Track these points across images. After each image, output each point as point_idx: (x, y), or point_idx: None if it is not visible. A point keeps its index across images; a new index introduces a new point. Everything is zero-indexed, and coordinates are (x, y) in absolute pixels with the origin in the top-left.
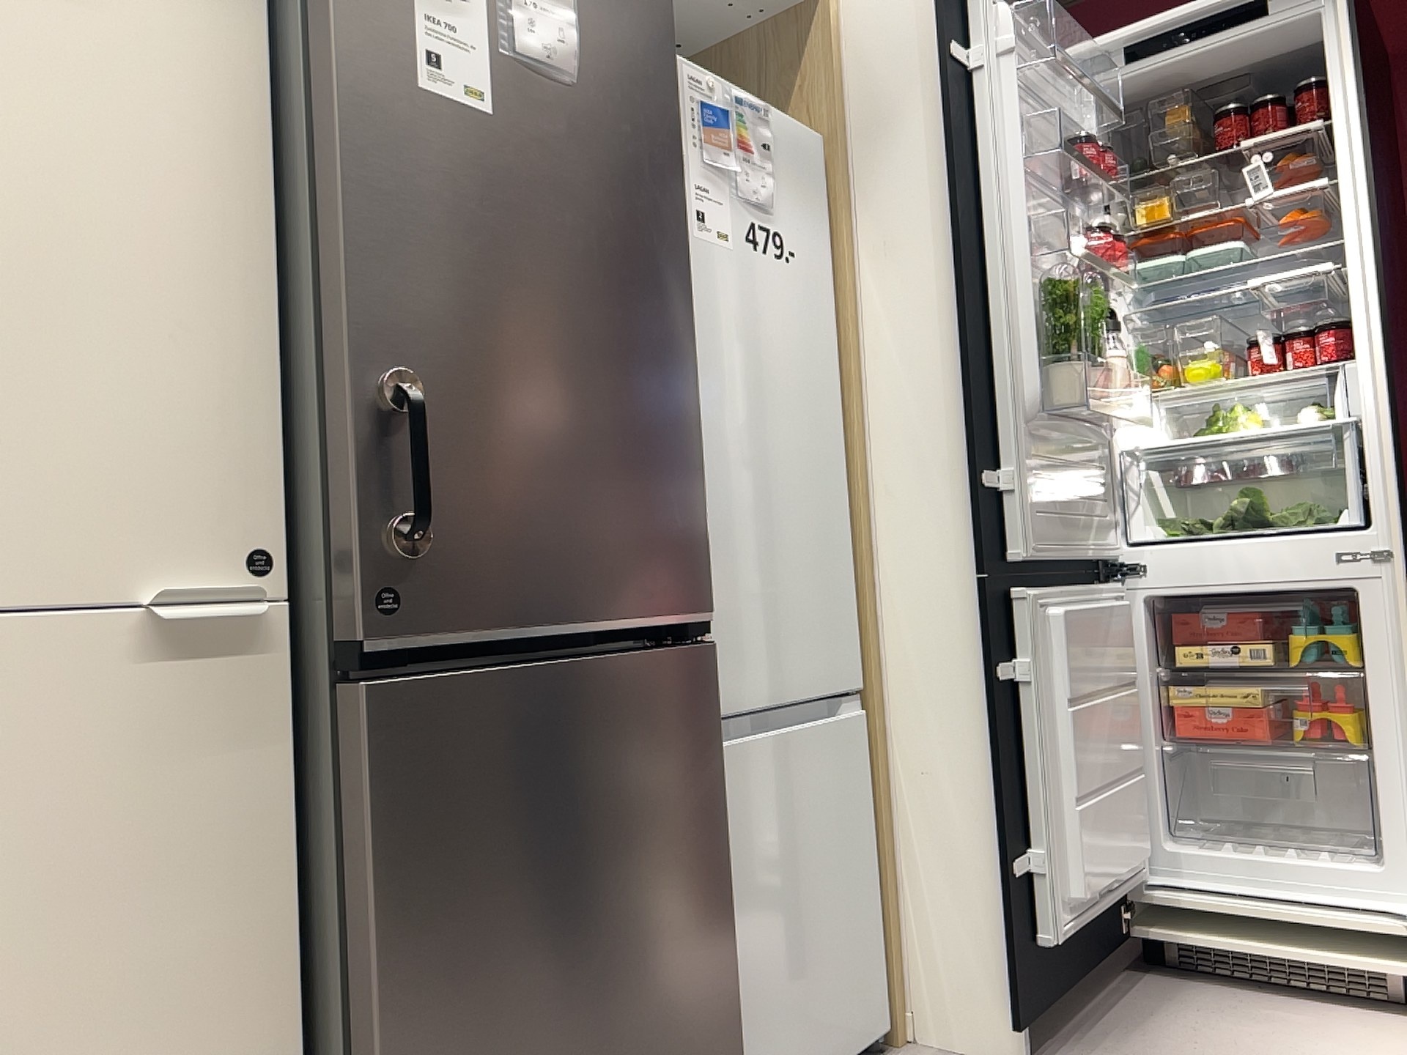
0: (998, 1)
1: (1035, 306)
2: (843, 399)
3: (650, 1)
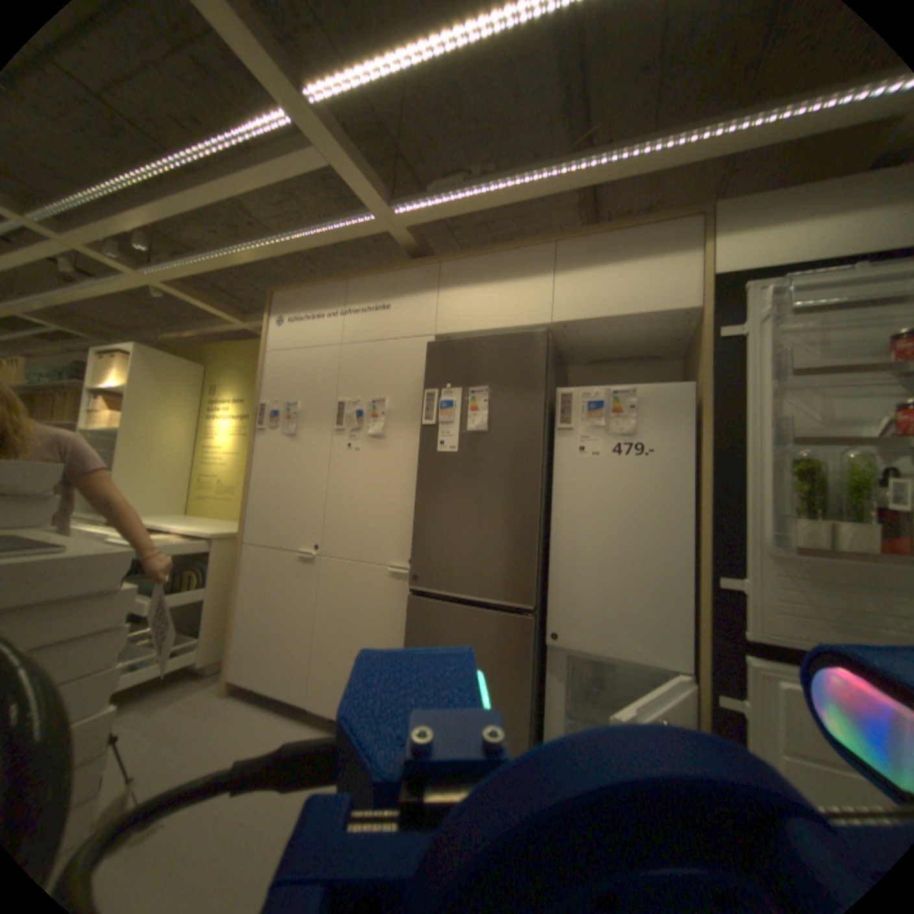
0: (768, 285)
1: (799, 475)
2: (701, 517)
3: (529, 389)
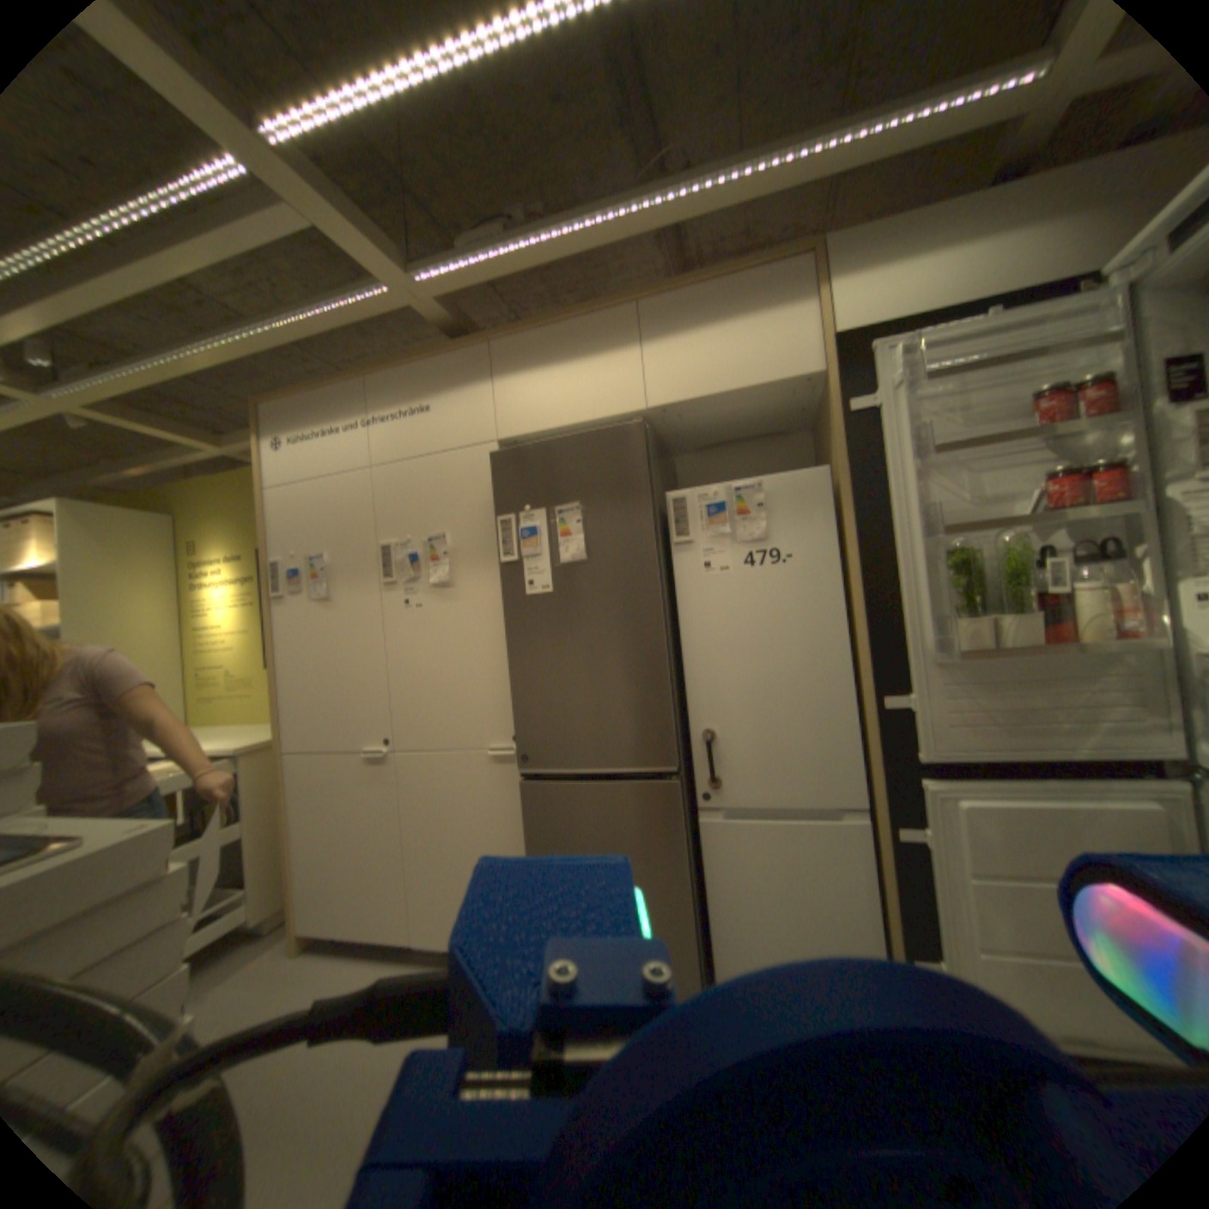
0: (897, 343)
1: (954, 566)
2: (854, 627)
3: (632, 499)
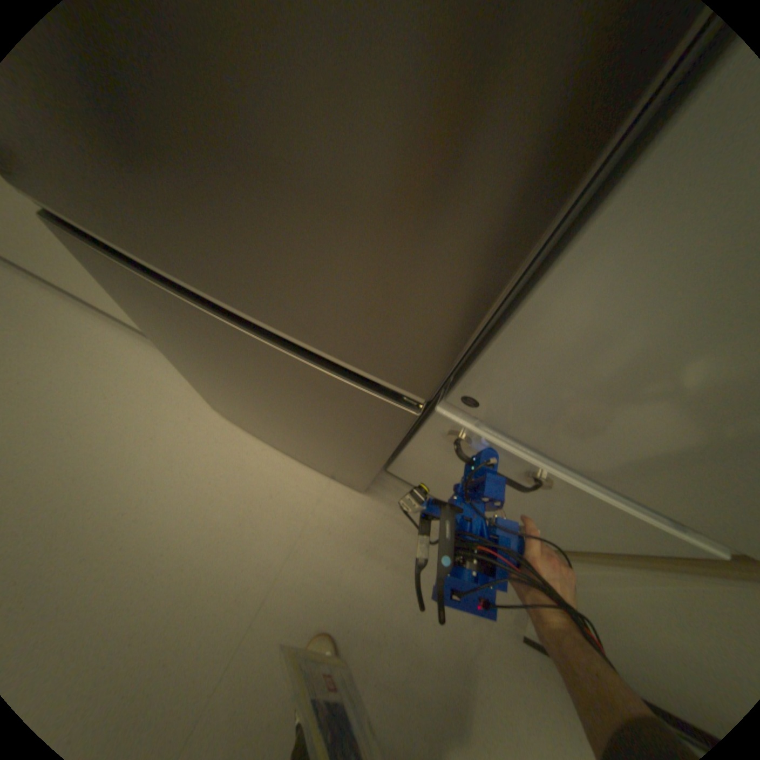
0: None
1: None
2: None
3: None
